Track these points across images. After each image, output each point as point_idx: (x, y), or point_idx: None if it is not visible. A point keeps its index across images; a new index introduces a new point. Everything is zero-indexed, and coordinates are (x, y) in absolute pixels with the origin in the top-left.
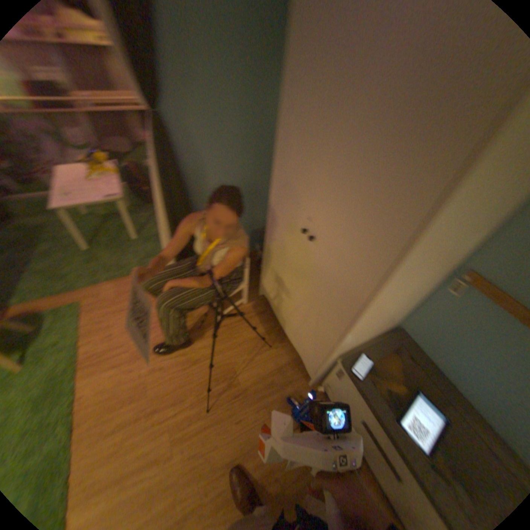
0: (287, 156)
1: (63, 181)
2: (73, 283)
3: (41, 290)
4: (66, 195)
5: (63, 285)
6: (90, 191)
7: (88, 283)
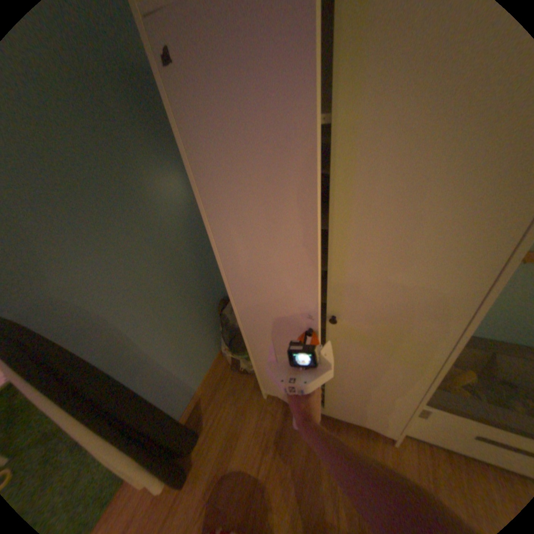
0: (241, 253)
1: None
2: None
3: None
4: None
5: None
6: None
7: None
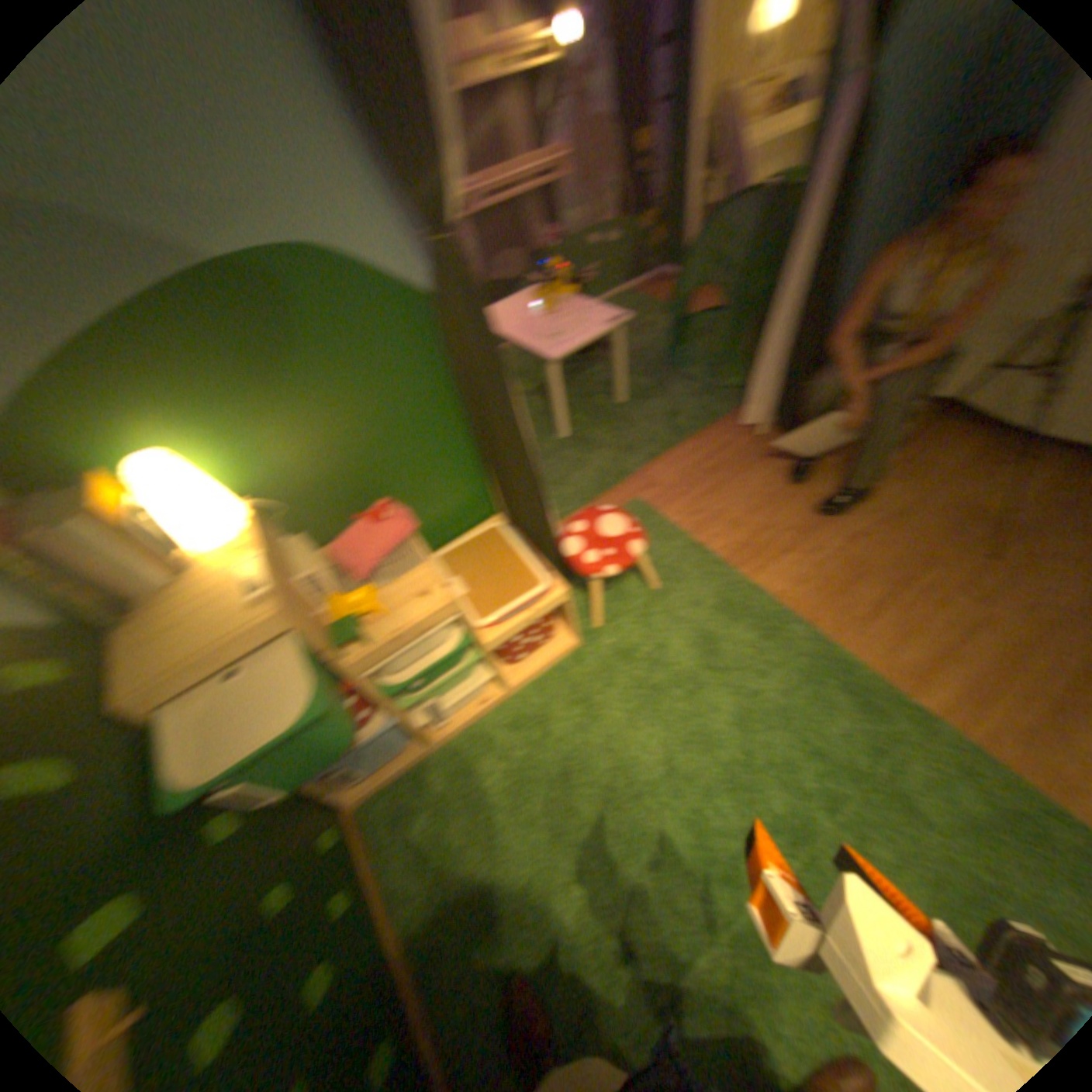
0: None
1: (517, 325)
2: (604, 477)
3: (568, 497)
4: (561, 333)
5: (592, 484)
6: (587, 317)
7: (625, 471)
